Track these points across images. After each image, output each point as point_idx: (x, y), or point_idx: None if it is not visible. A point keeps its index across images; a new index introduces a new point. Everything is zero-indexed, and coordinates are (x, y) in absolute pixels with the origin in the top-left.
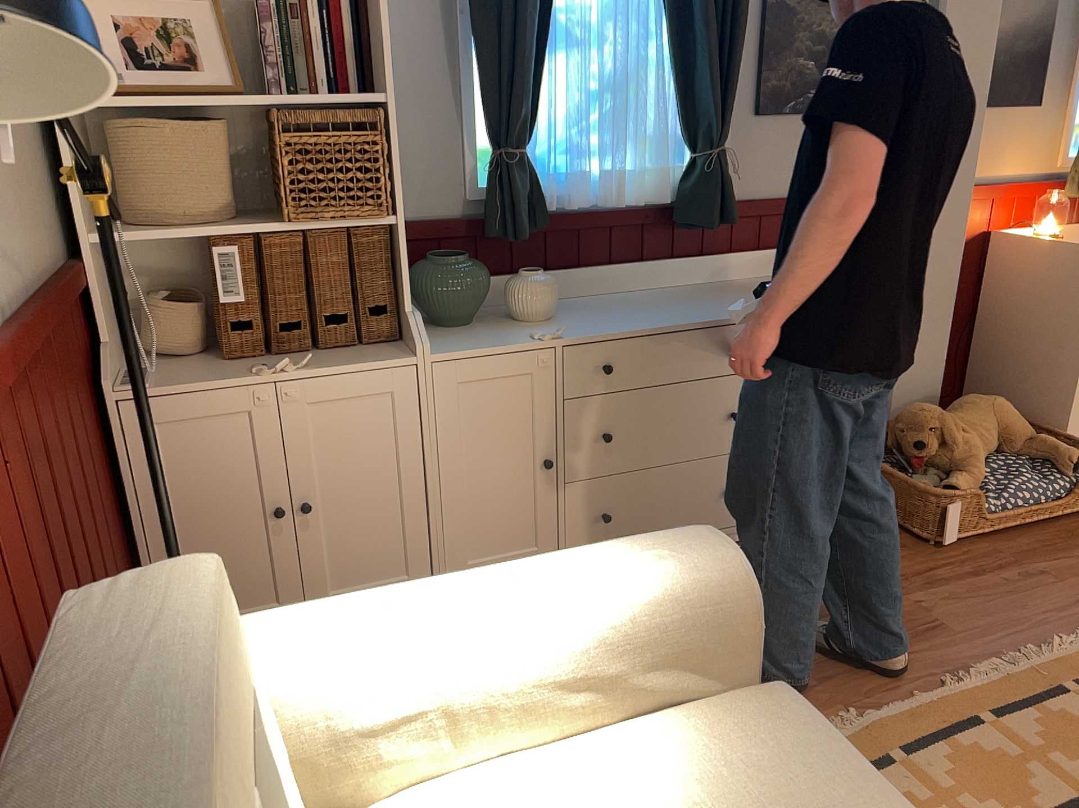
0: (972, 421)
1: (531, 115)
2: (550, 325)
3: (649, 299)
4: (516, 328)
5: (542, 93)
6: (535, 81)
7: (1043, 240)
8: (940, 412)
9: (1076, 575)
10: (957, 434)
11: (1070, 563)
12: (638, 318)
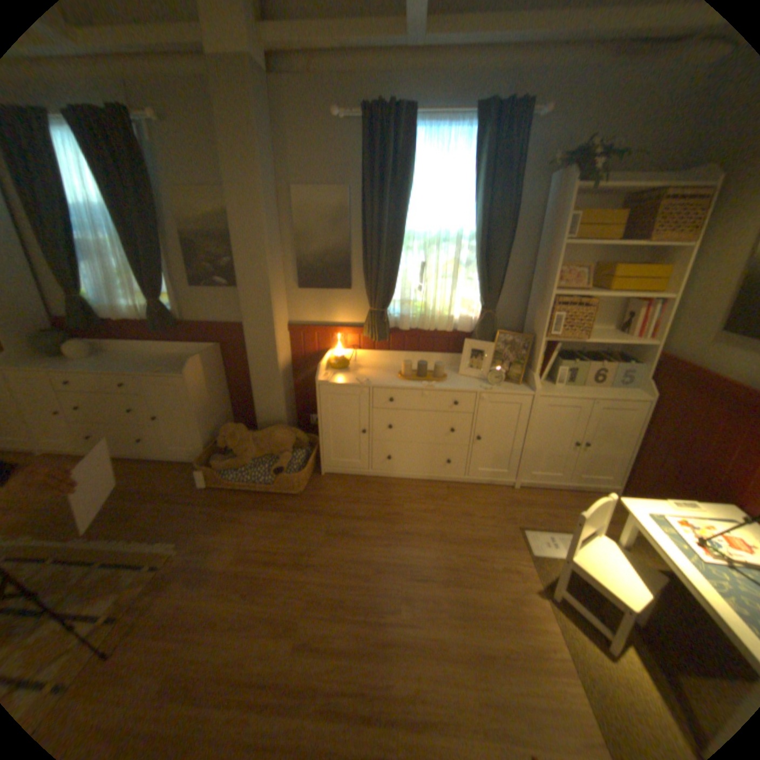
0: (259, 437)
1: (68, 284)
2: (69, 363)
3: (136, 358)
4: (56, 363)
5: (77, 276)
6: (70, 271)
7: (333, 358)
8: (238, 430)
9: (218, 521)
10: (243, 442)
11: (230, 516)
12: (96, 366)
